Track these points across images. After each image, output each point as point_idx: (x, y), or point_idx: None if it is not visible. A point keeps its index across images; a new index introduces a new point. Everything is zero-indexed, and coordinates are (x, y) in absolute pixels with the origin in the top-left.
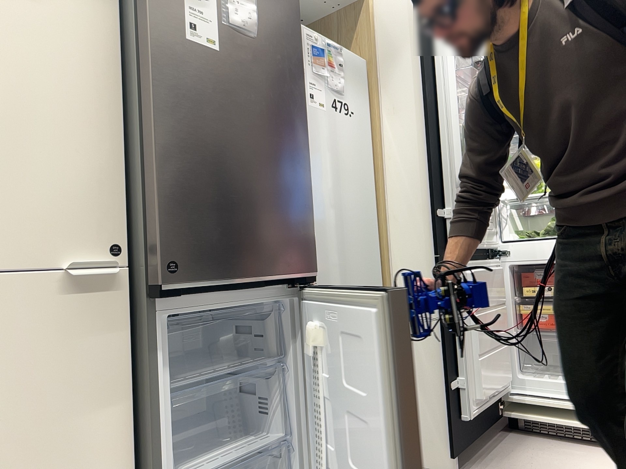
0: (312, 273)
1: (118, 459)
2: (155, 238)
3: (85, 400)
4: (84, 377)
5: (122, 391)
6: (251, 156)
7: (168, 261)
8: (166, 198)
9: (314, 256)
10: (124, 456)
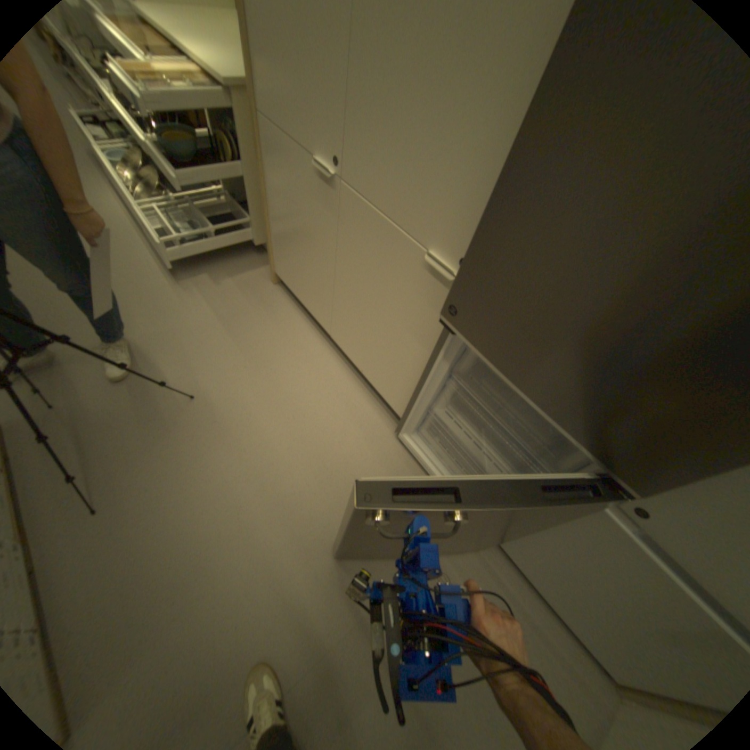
0: (631, 485)
1: (416, 368)
2: (456, 276)
3: (414, 329)
4: (418, 319)
5: (430, 345)
6: (661, 269)
7: (455, 302)
8: (480, 248)
9: (662, 483)
10: (419, 370)
